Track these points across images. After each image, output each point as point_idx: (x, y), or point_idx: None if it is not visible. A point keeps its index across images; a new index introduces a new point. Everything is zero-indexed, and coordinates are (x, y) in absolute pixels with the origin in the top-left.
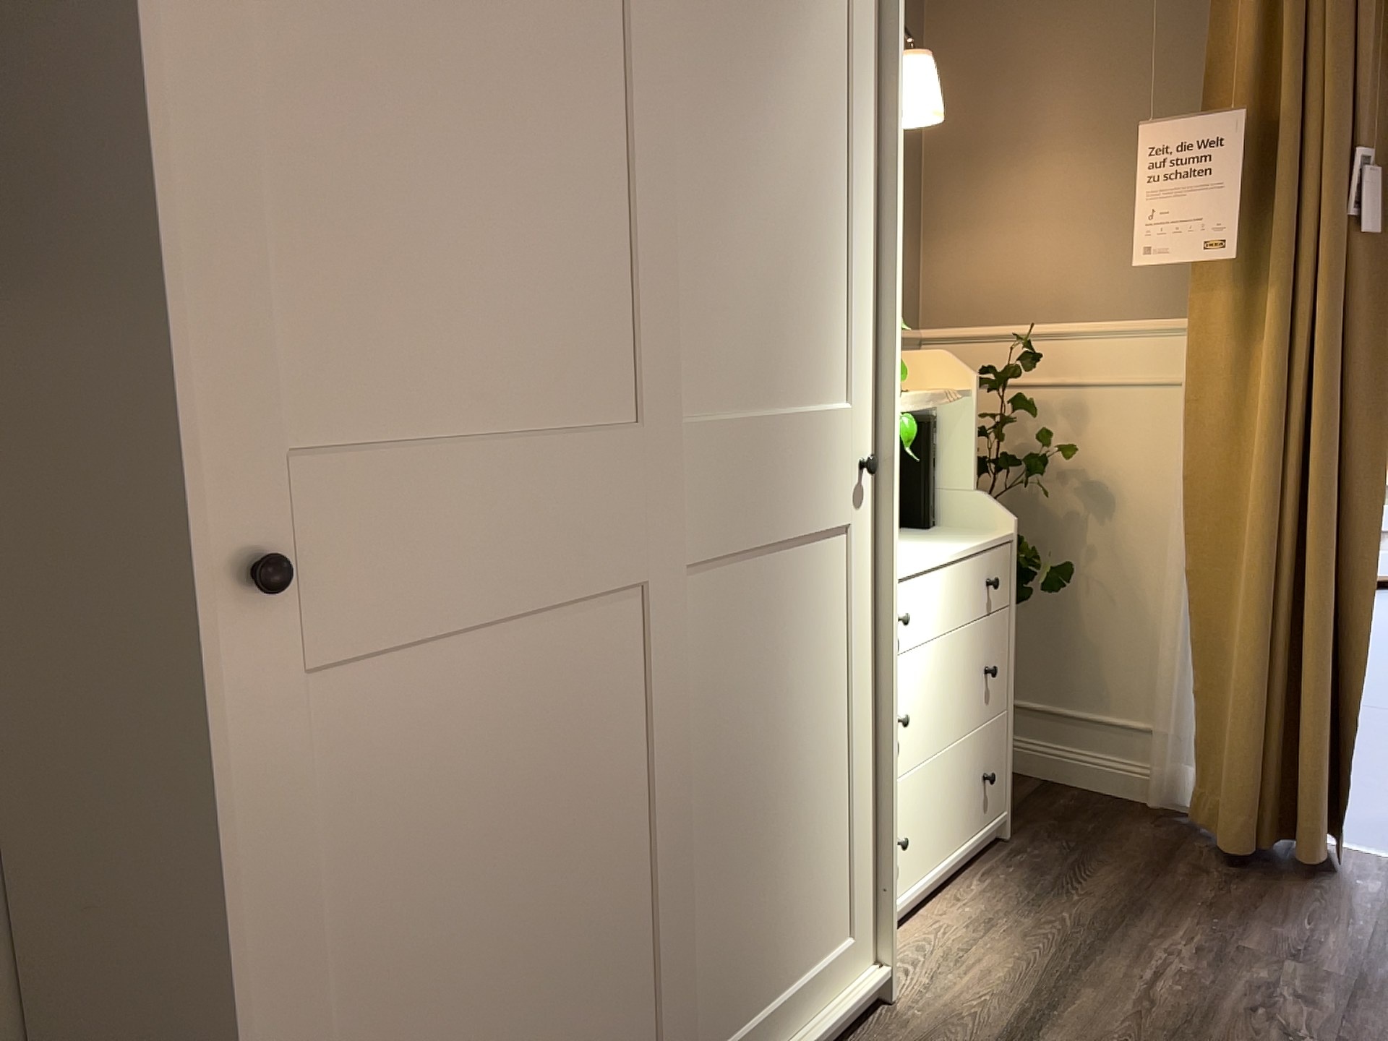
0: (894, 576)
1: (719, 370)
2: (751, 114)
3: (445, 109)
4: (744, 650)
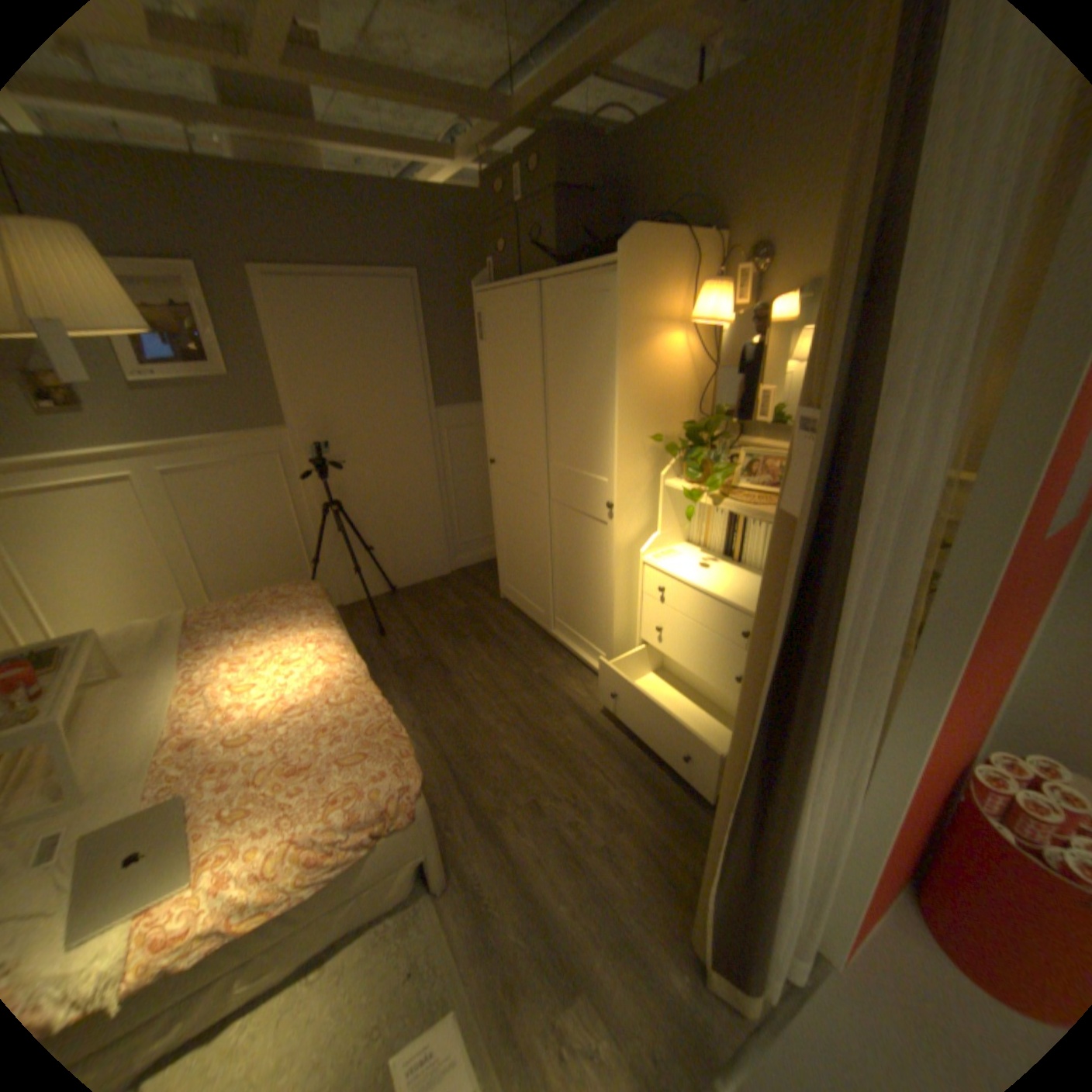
0: (615, 553)
1: (562, 455)
2: (570, 381)
3: (507, 394)
4: (569, 535)
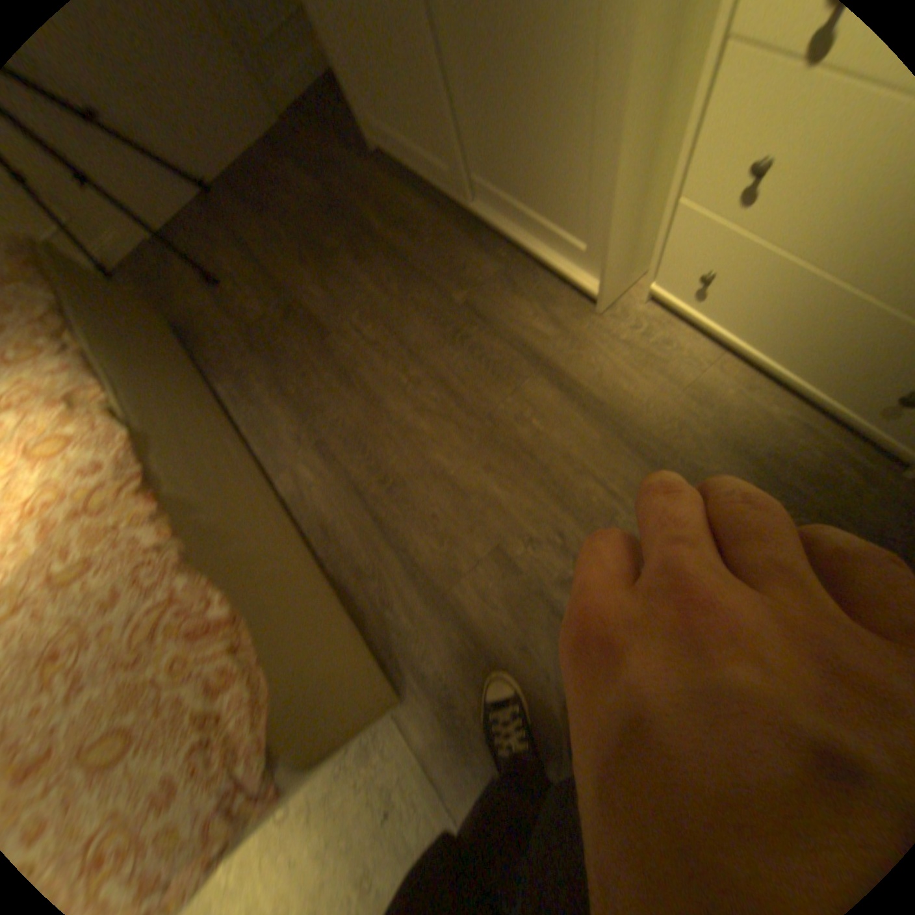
0: None
1: None
2: None
3: None
4: None
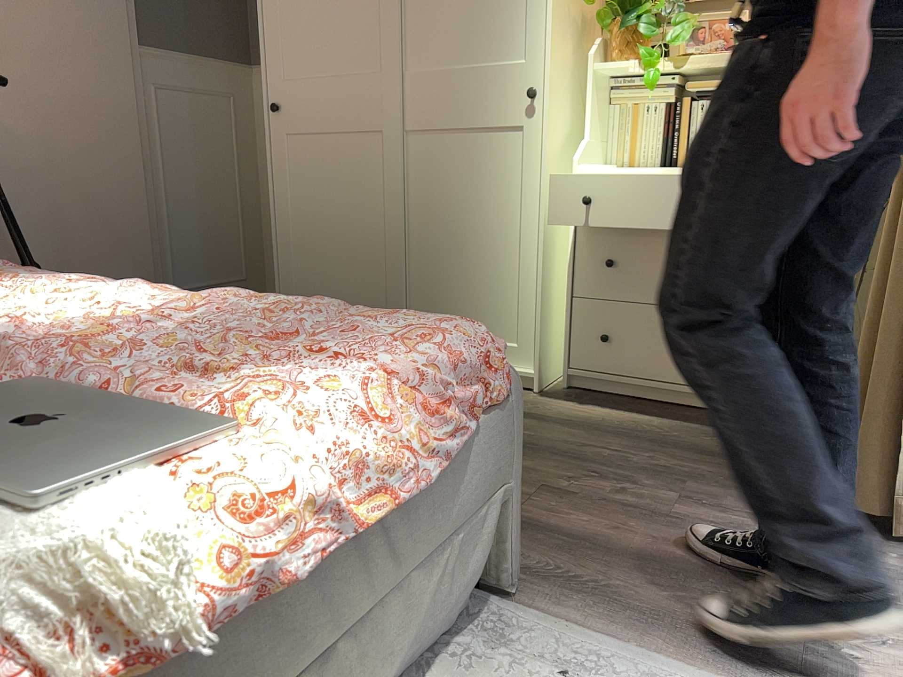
0: (545, 158)
1: (431, 51)
2: None
3: None
4: (444, 173)
